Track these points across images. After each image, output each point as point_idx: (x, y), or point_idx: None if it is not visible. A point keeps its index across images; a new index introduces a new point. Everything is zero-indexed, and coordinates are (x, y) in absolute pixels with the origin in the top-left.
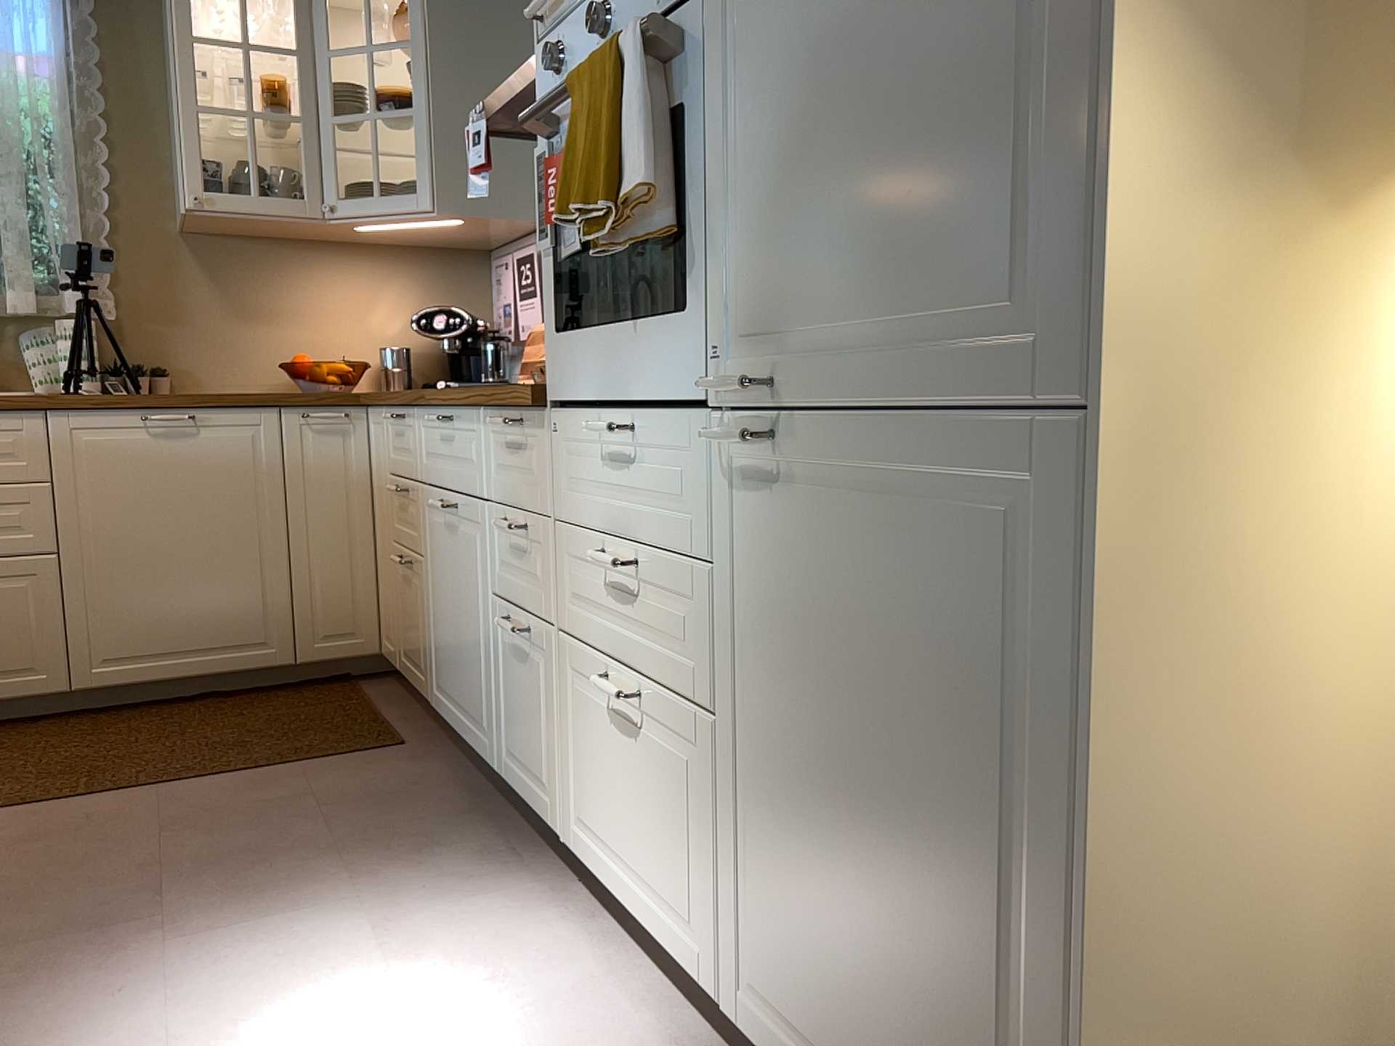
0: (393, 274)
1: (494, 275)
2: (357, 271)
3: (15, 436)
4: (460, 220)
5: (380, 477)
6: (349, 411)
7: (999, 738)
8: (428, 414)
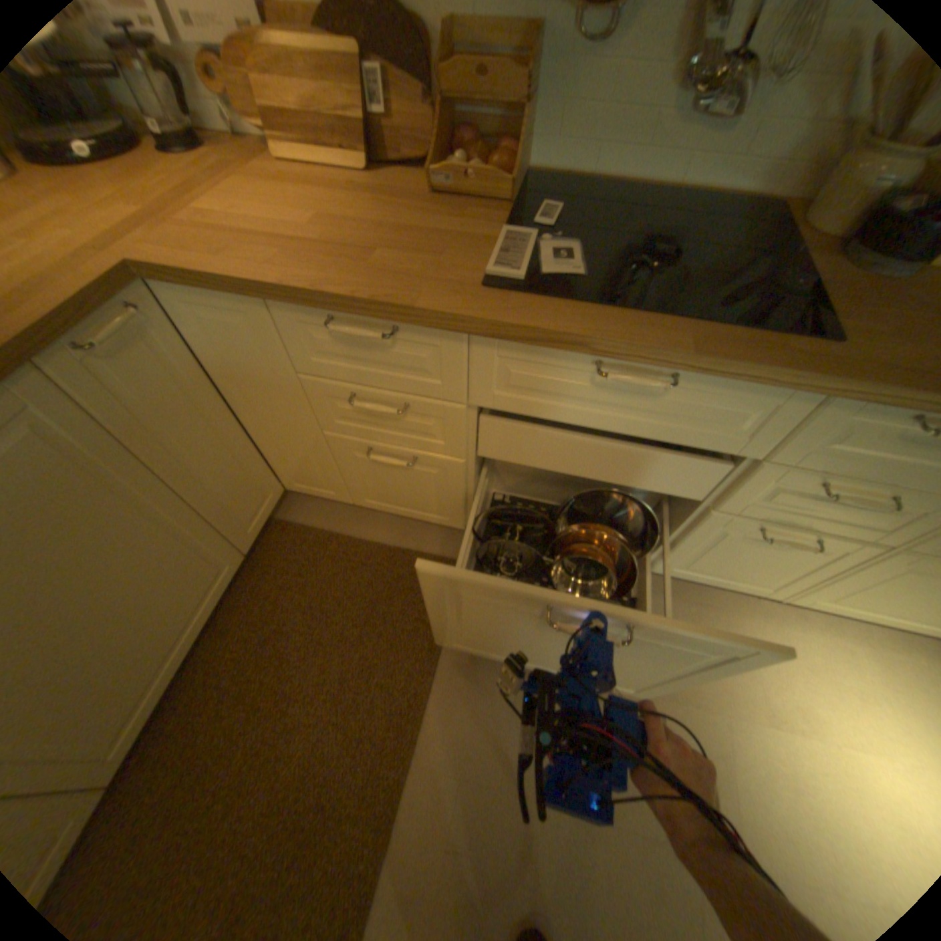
0: None
1: None
2: None
3: None
4: None
5: (253, 372)
6: (123, 297)
7: None
8: (548, 351)
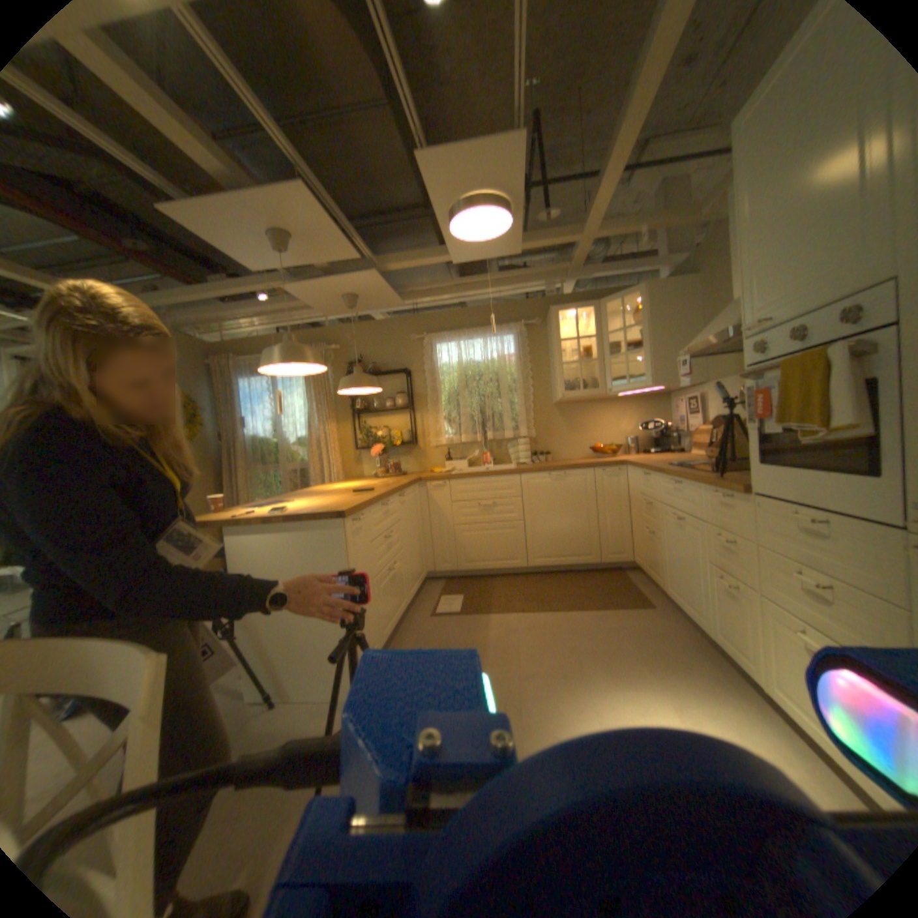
0: (628, 408)
1: (672, 403)
2: (614, 409)
3: (510, 482)
4: (662, 388)
5: (633, 494)
6: (618, 467)
7: None
8: (664, 478)
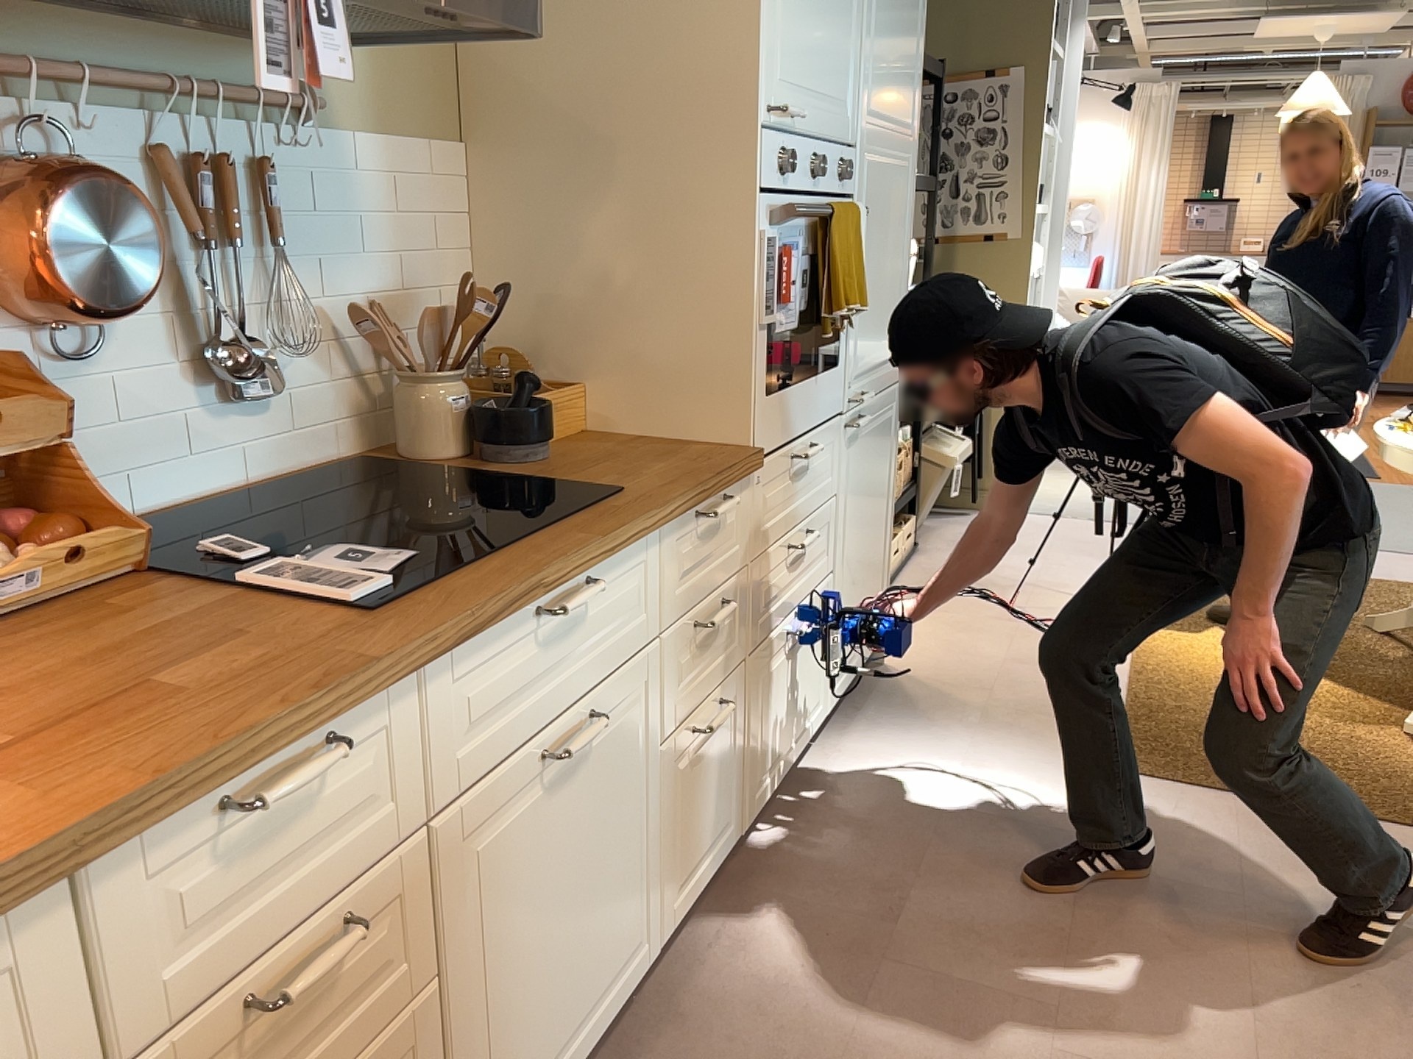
0: None
1: None
2: None
3: None
4: None
5: None
6: None
7: (884, 479)
8: (498, 632)
